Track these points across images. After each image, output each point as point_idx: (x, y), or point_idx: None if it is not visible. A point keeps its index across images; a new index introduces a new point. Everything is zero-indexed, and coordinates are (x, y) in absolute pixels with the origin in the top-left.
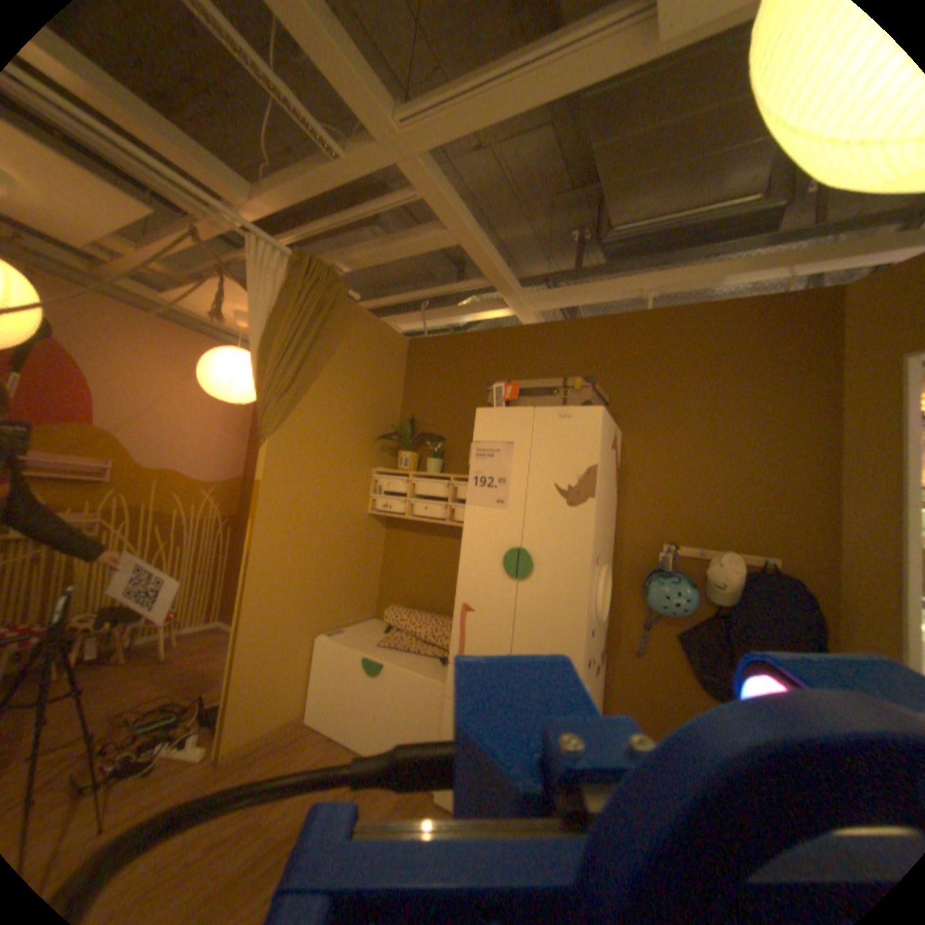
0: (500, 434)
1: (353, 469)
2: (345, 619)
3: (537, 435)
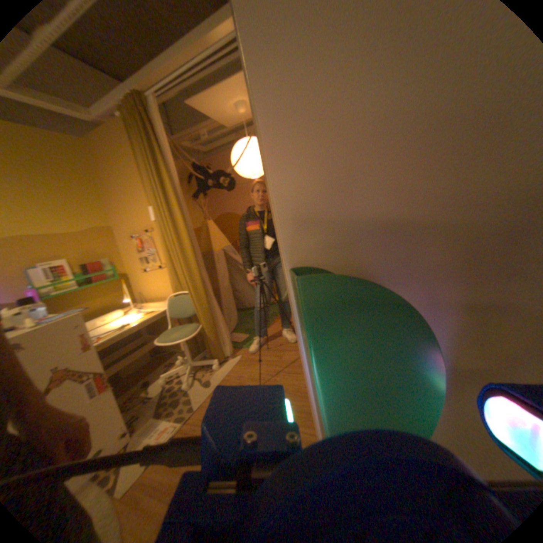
0: None
1: None
2: None
3: None
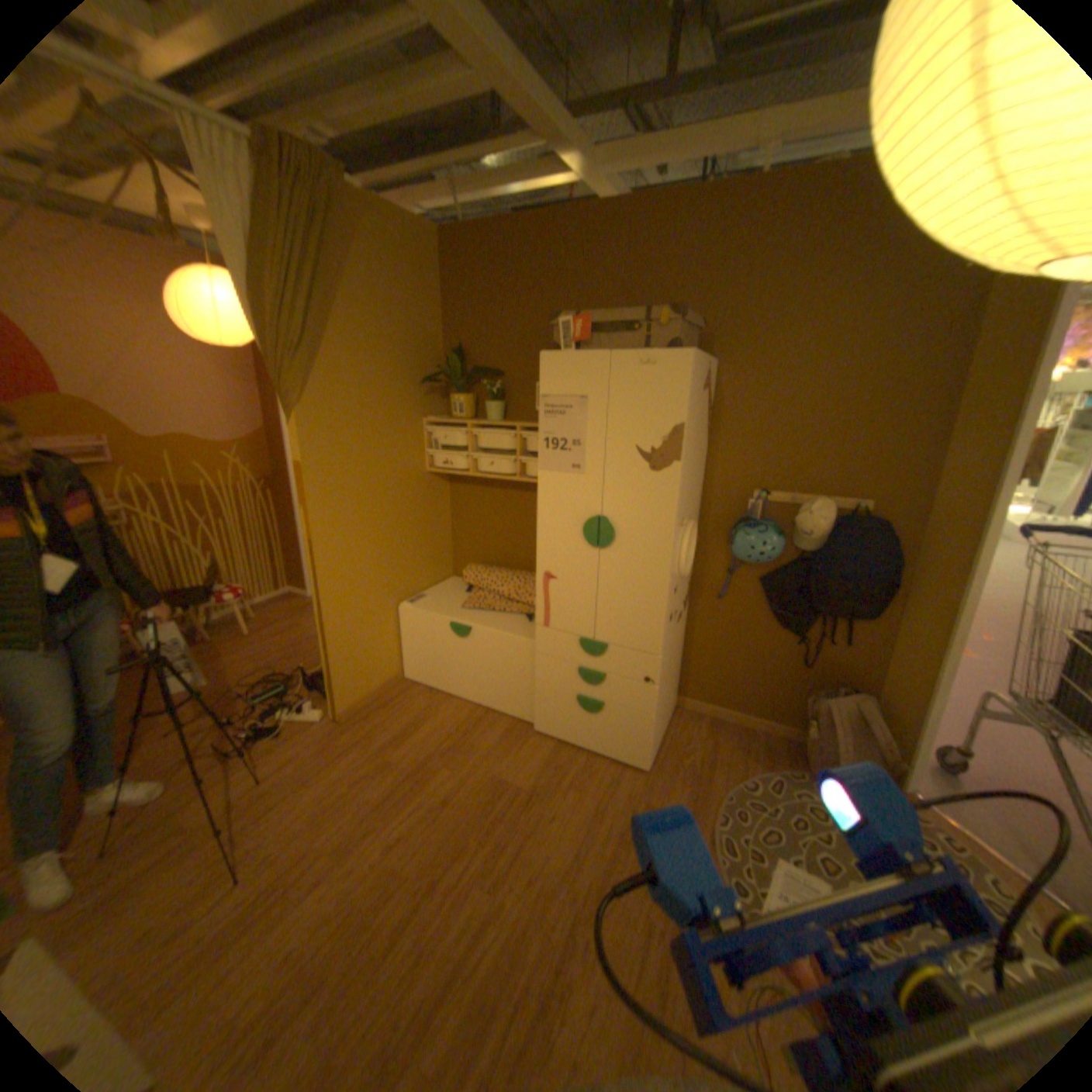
0: (572, 389)
1: (401, 427)
2: (425, 584)
3: (614, 389)
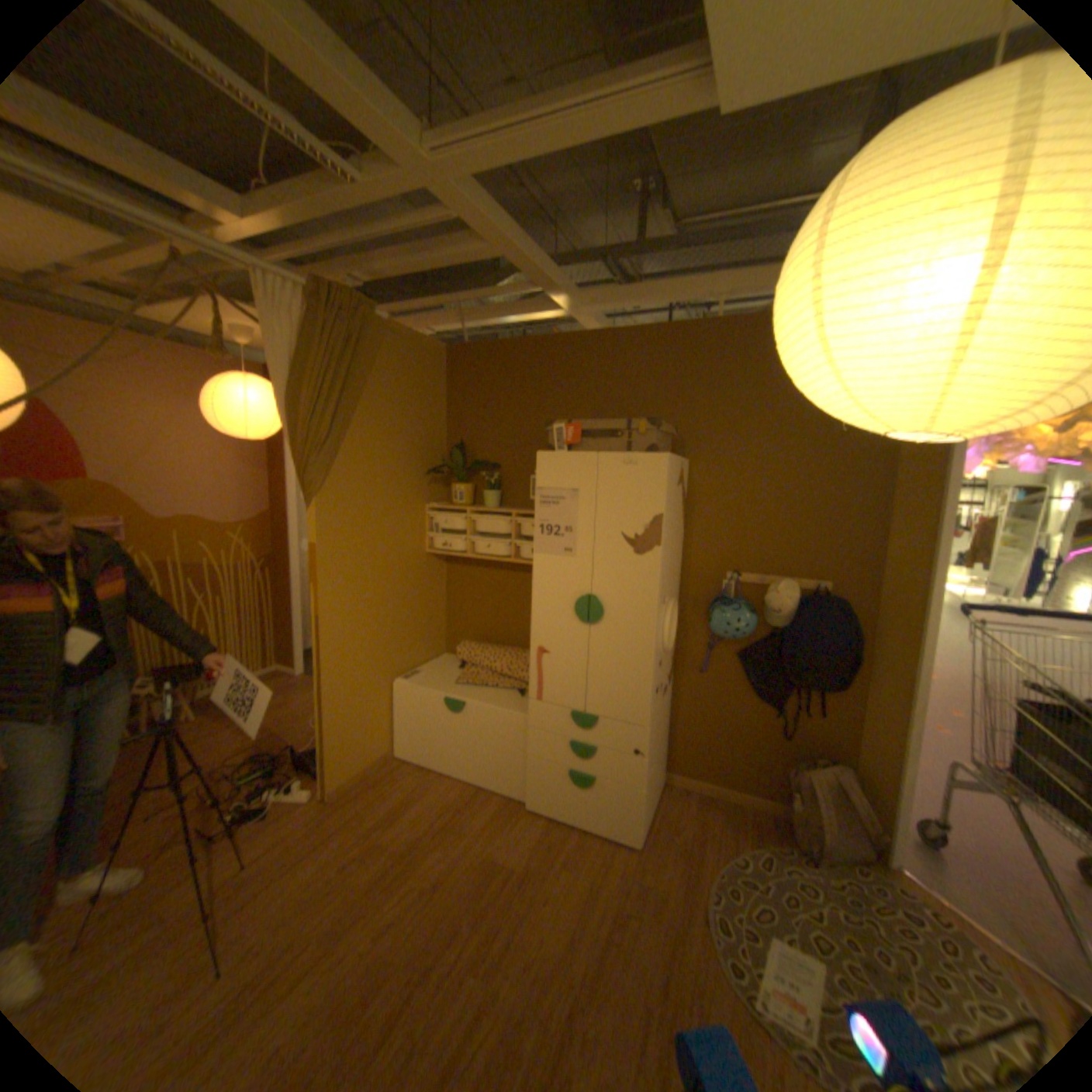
0: (565, 483)
1: (406, 512)
2: (419, 660)
3: (602, 484)
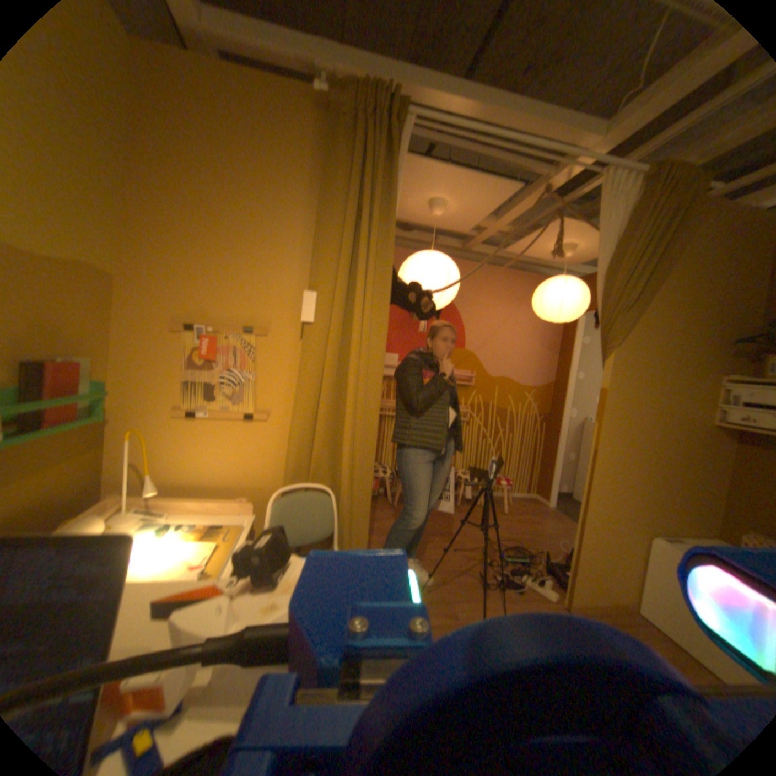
0: None
1: (698, 377)
2: (684, 530)
3: None
